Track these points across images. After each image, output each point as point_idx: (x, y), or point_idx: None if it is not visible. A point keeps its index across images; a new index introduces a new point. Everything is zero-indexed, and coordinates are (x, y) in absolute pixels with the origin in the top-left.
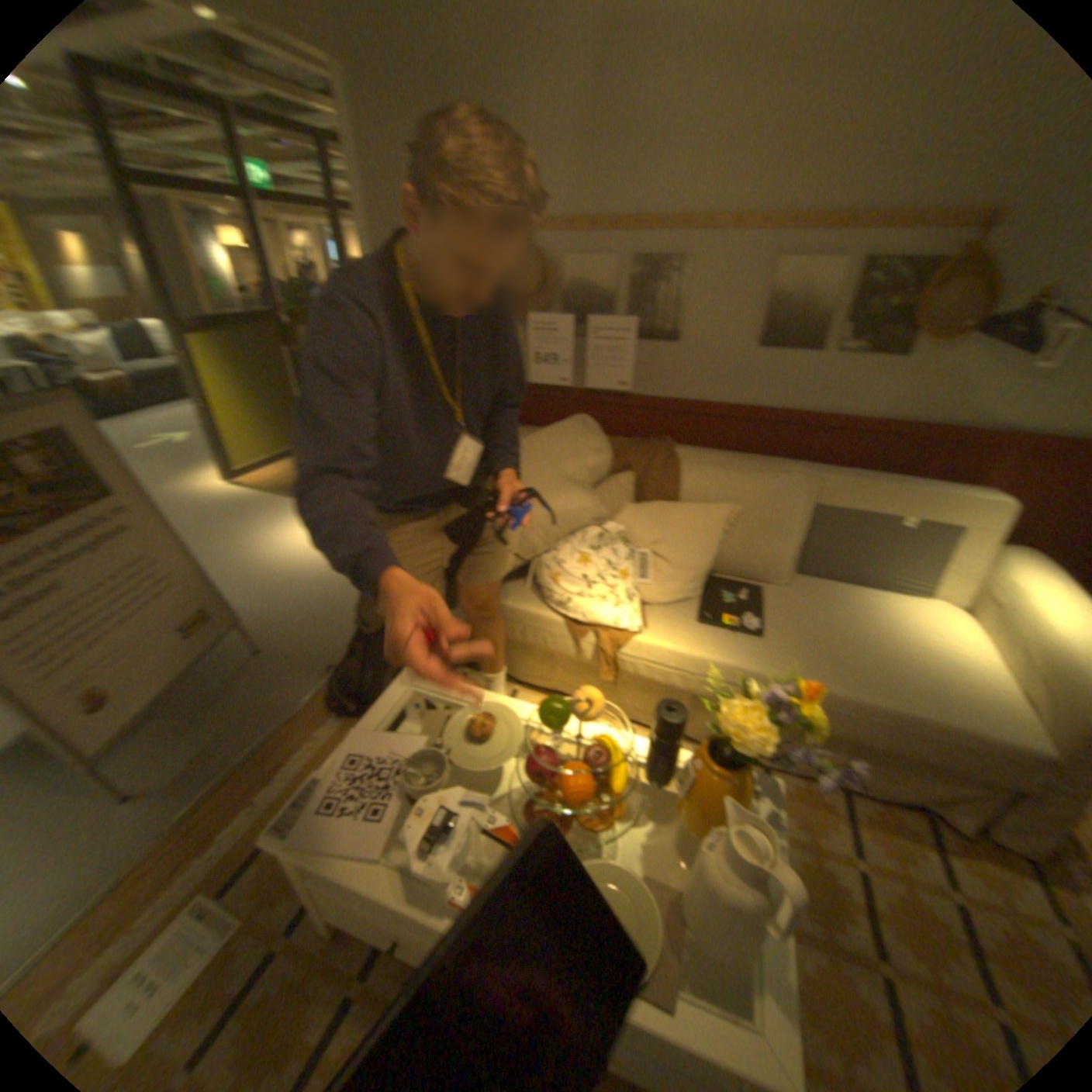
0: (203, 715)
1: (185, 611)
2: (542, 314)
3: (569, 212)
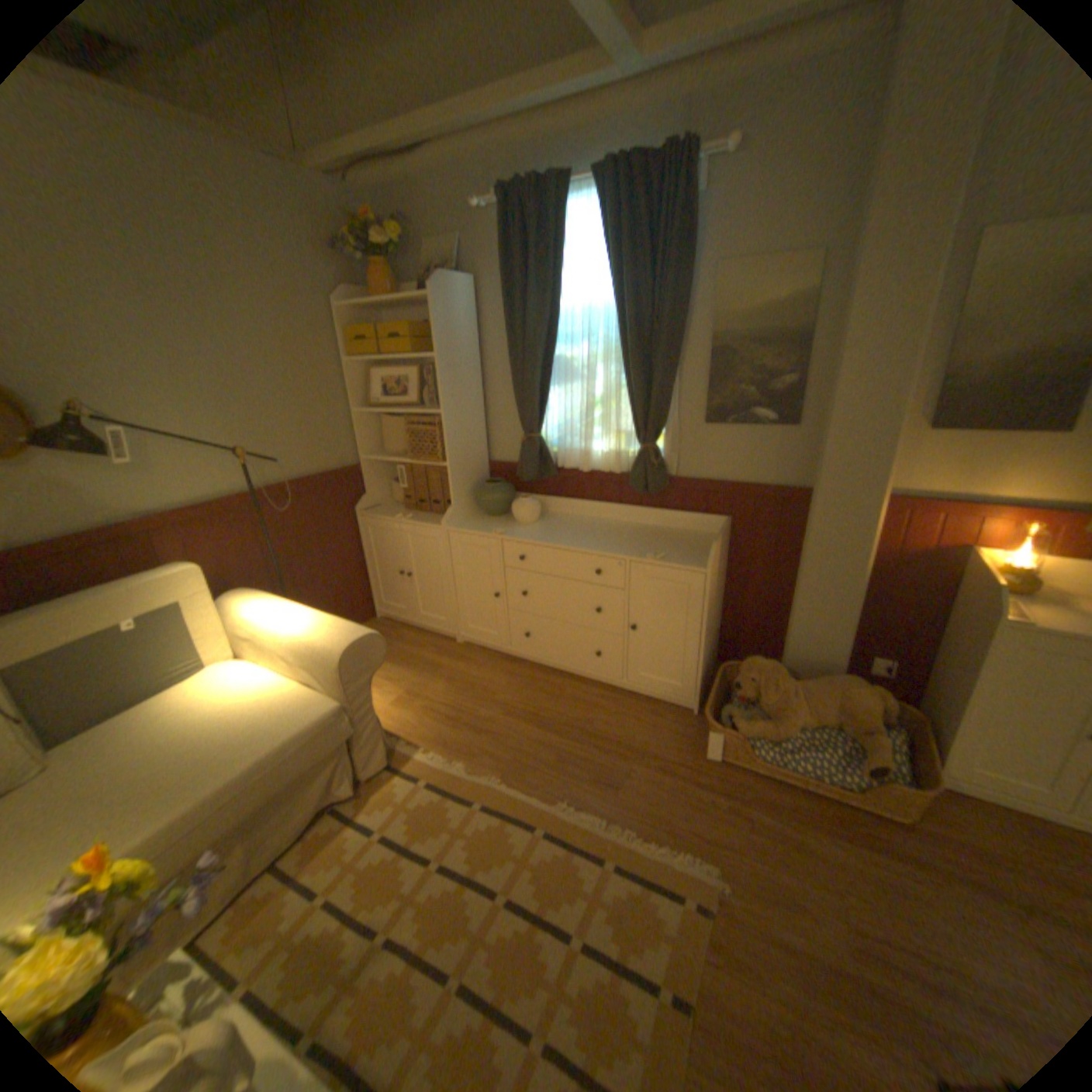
0: None
1: None
2: None
3: None
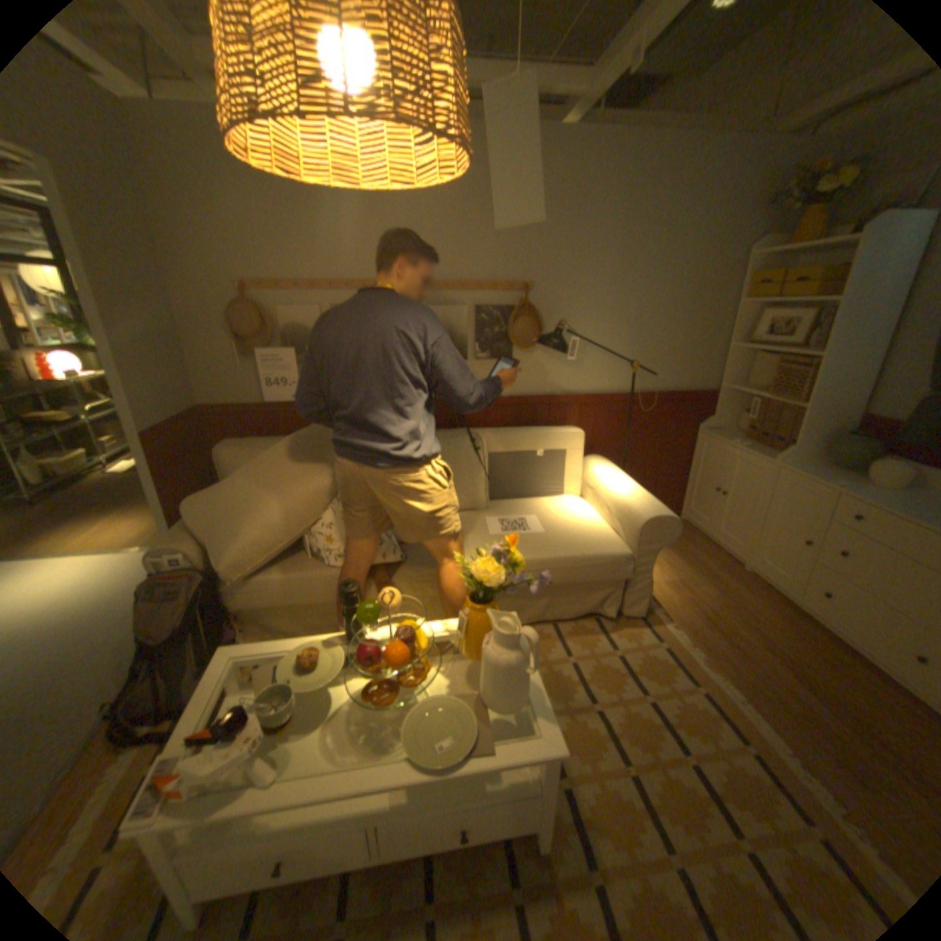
0: None
1: None
2: (264, 348)
3: (272, 276)
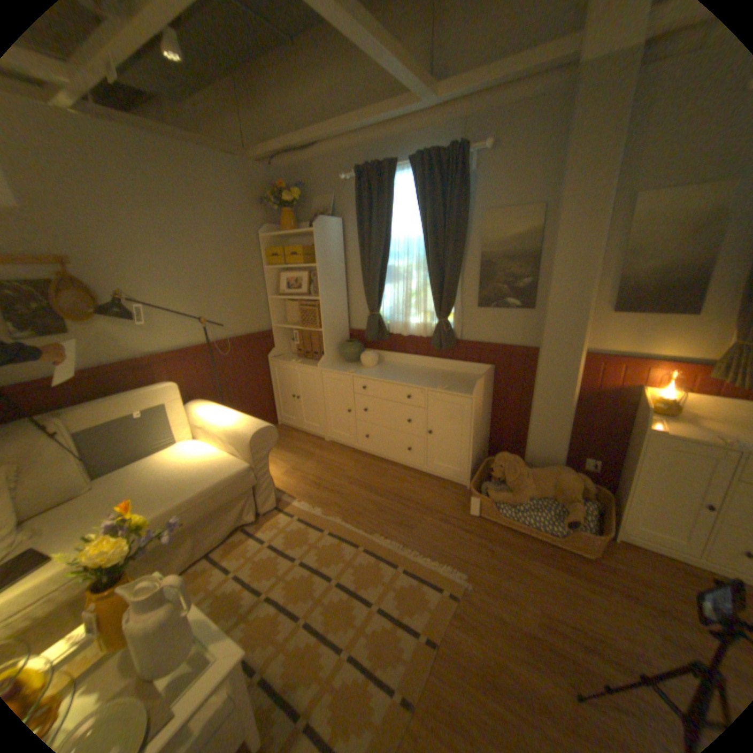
0: None
1: None
2: None
3: None
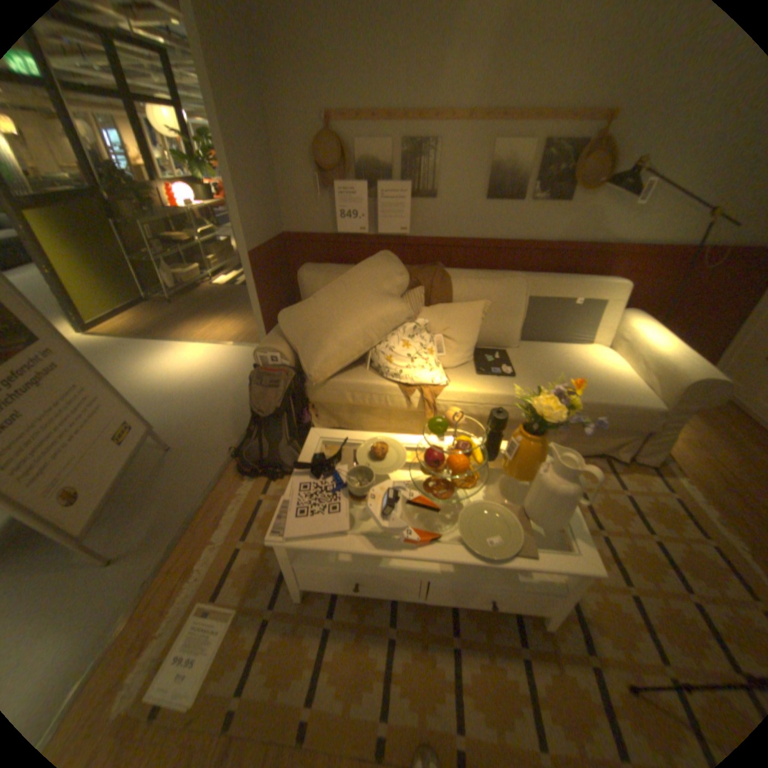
0: (140, 498)
1: (110, 425)
2: (341, 181)
3: (353, 106)
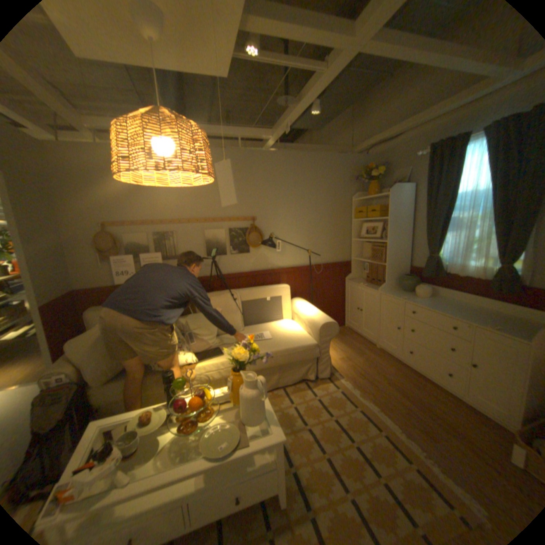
0: None
1: None
2: (115, 256)
3: (120, 219)
